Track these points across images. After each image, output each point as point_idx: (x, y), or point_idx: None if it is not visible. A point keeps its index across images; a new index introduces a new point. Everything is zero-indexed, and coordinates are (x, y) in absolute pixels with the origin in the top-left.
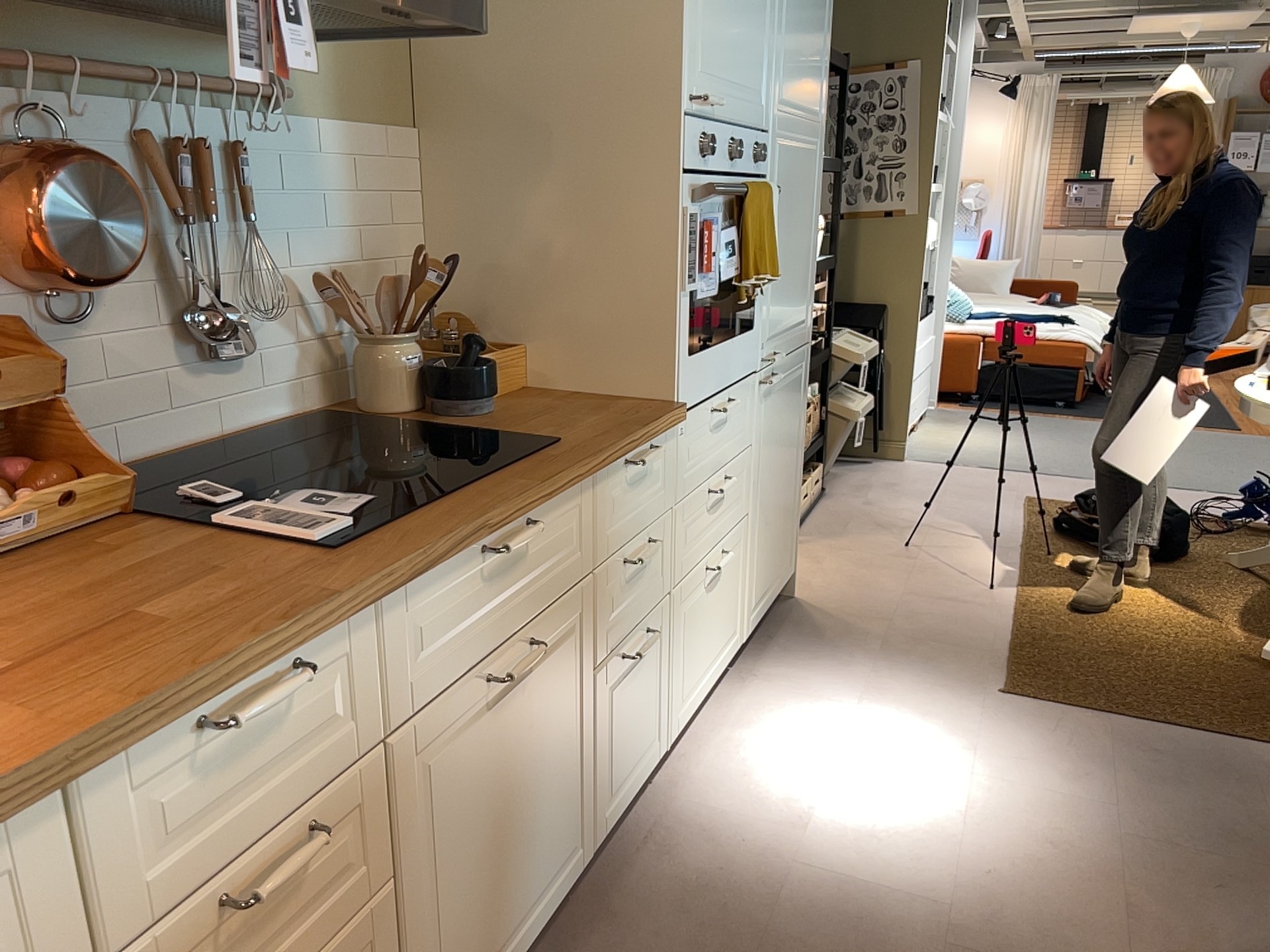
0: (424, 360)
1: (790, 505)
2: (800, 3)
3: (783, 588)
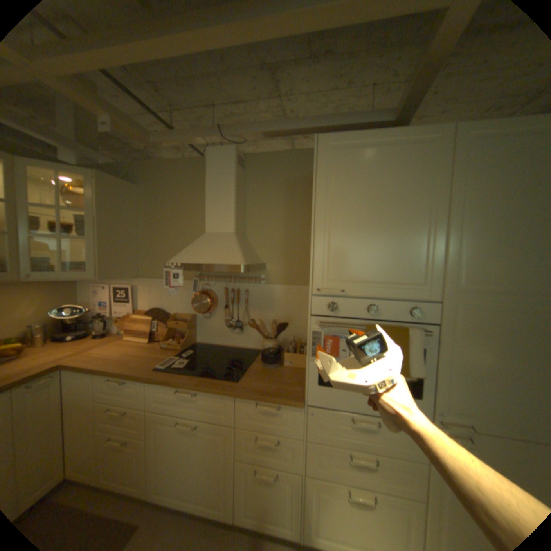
0: (270, 348)
1: None
2: (504, 229)
3: None
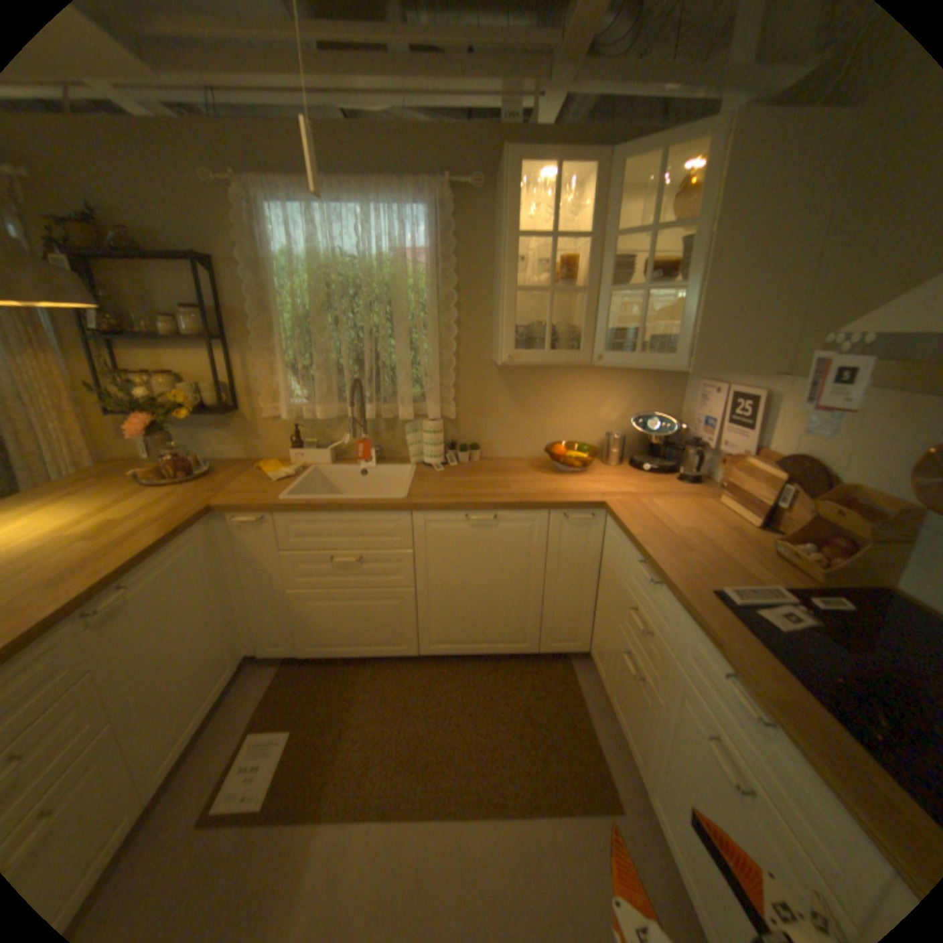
0: None
1: None
2: None
3: None
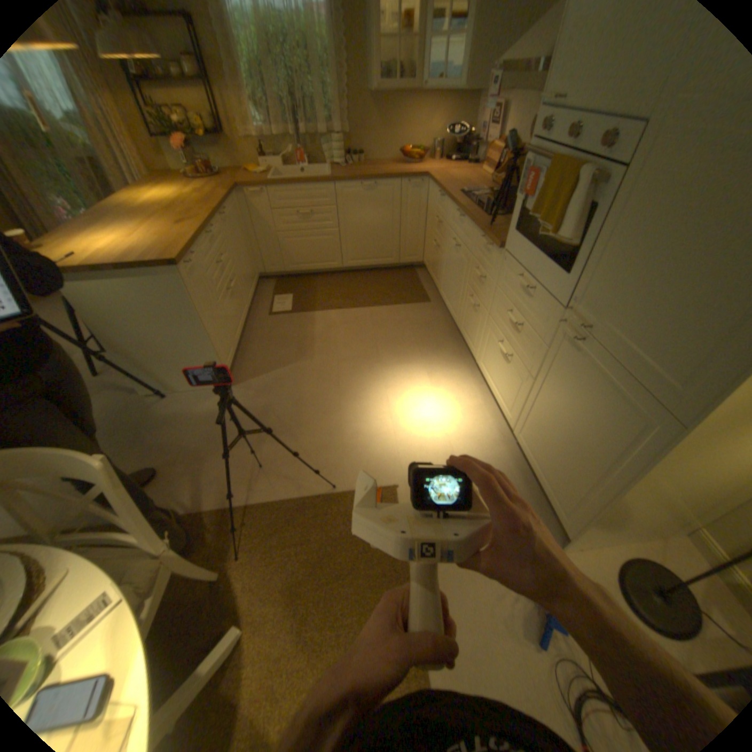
0: None
1: (576, 479)
2: None
3: (549, 504)
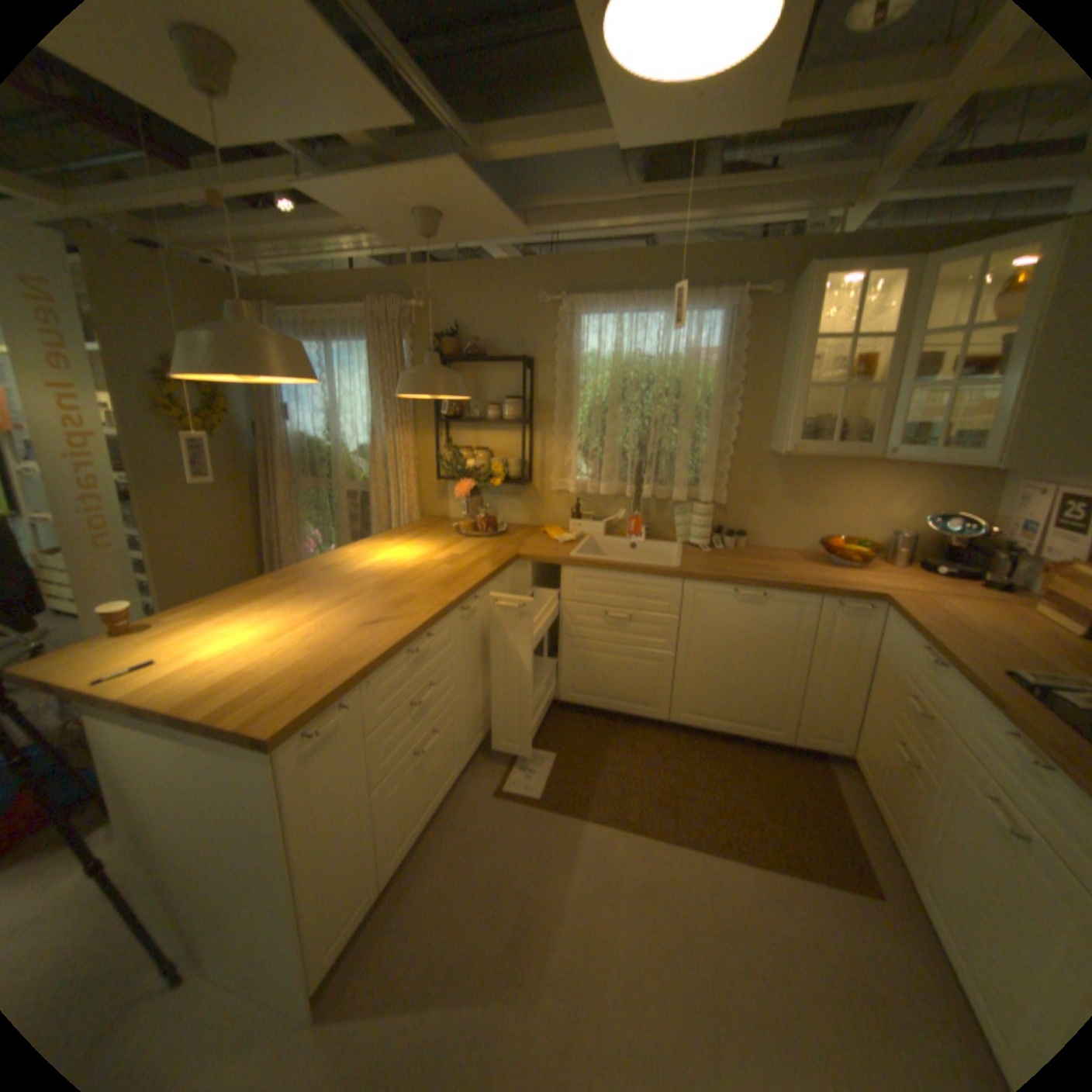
0: None
1: None
2: None
3: None
